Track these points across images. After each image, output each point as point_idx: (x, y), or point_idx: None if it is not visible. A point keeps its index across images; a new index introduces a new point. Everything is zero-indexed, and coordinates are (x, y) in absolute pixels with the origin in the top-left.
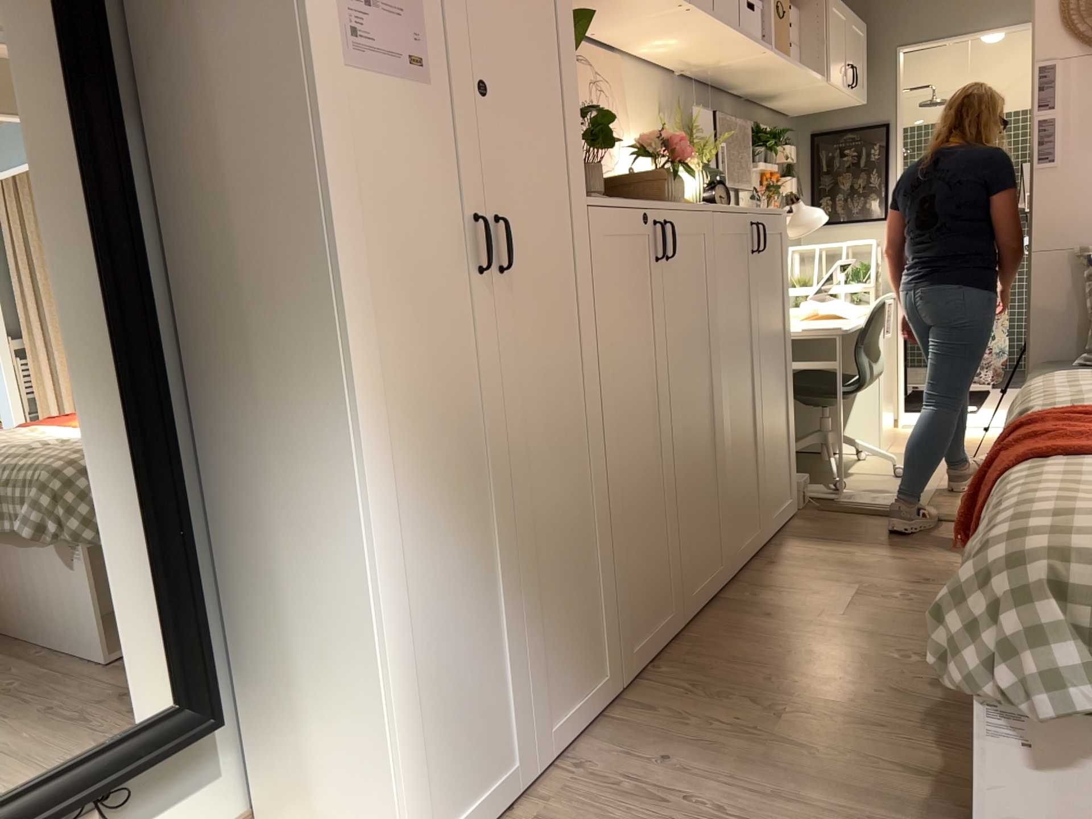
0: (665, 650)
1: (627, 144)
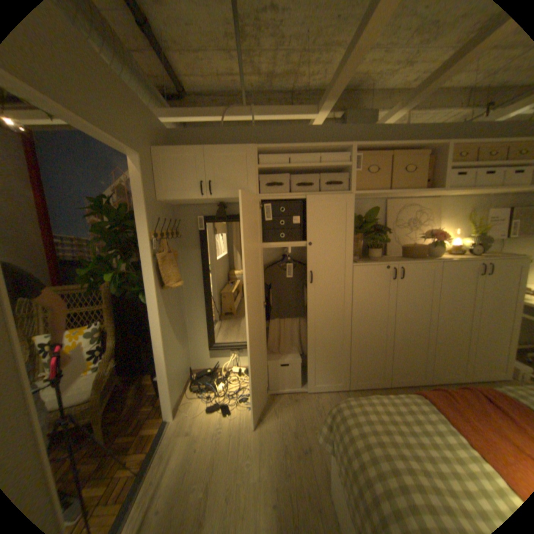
0: (378, 390)
1: (434, 230)
